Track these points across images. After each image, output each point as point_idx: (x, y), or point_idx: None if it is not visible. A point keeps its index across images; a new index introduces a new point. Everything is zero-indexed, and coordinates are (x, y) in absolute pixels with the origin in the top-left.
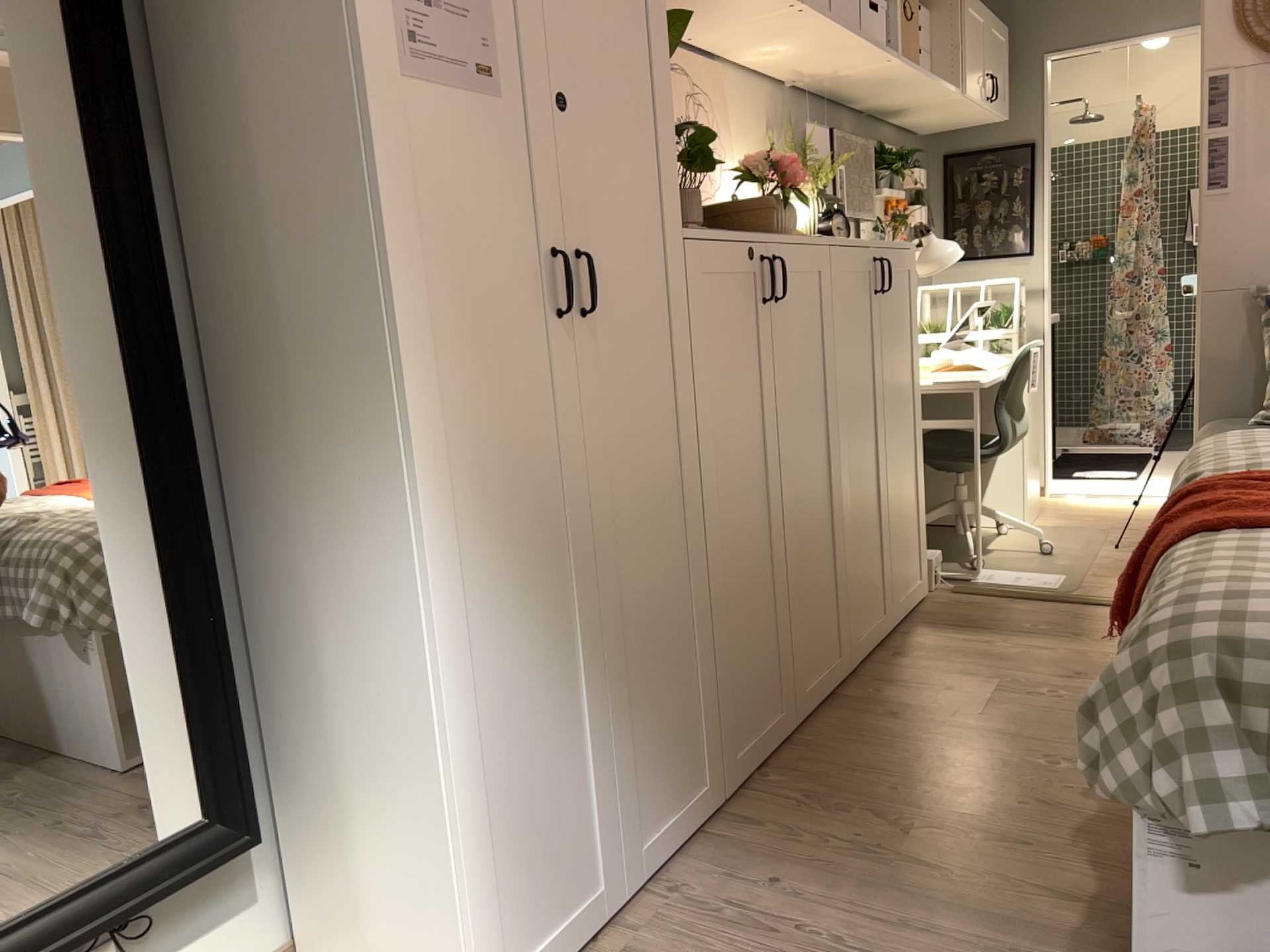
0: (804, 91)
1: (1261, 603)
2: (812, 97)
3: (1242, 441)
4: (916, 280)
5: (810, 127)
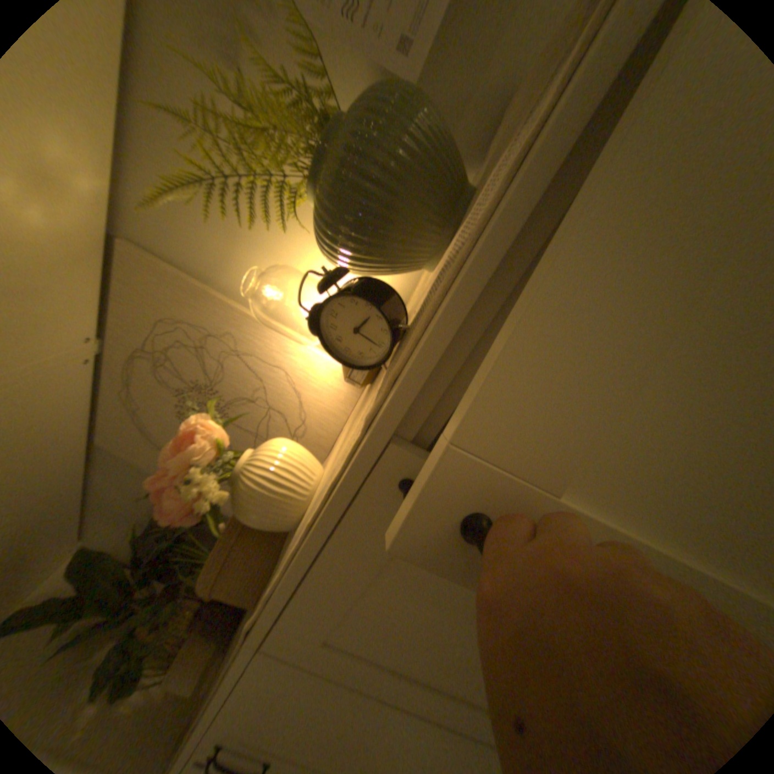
0: None
1: None
2: None
3: None
4: None
5: None
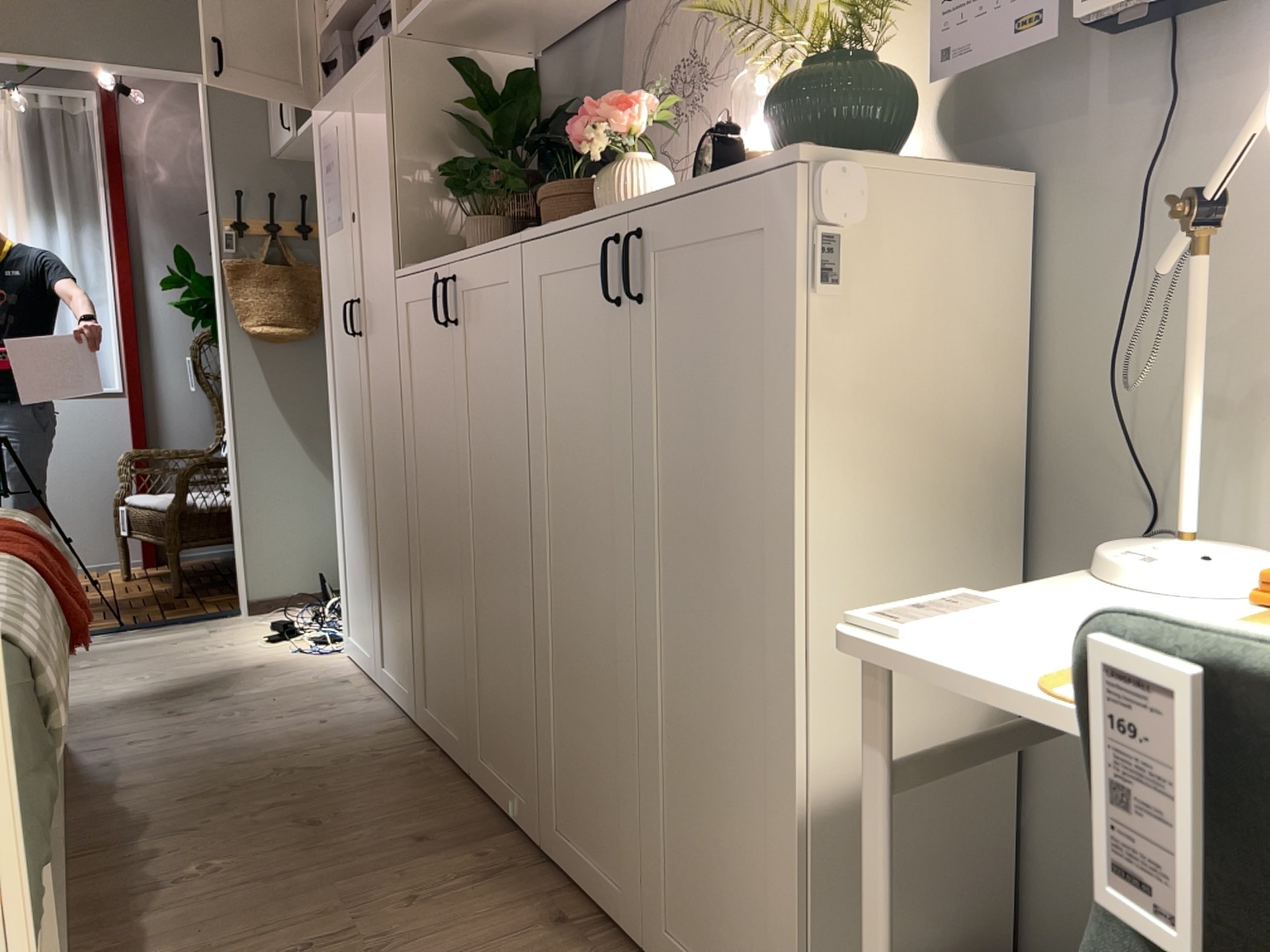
0: None
1: None
2: None
3: None
4: (796, 257)
5: None
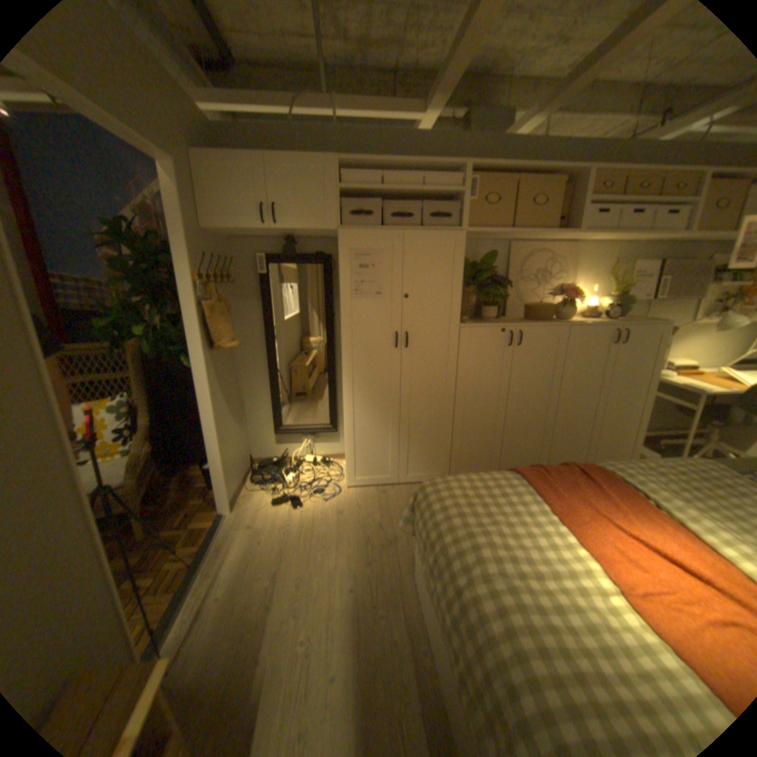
0: (656, 242)
1: (449, 484)
2: (667, 243)
3: (685, 464)
4: (668, 339)
5: (639, 263)
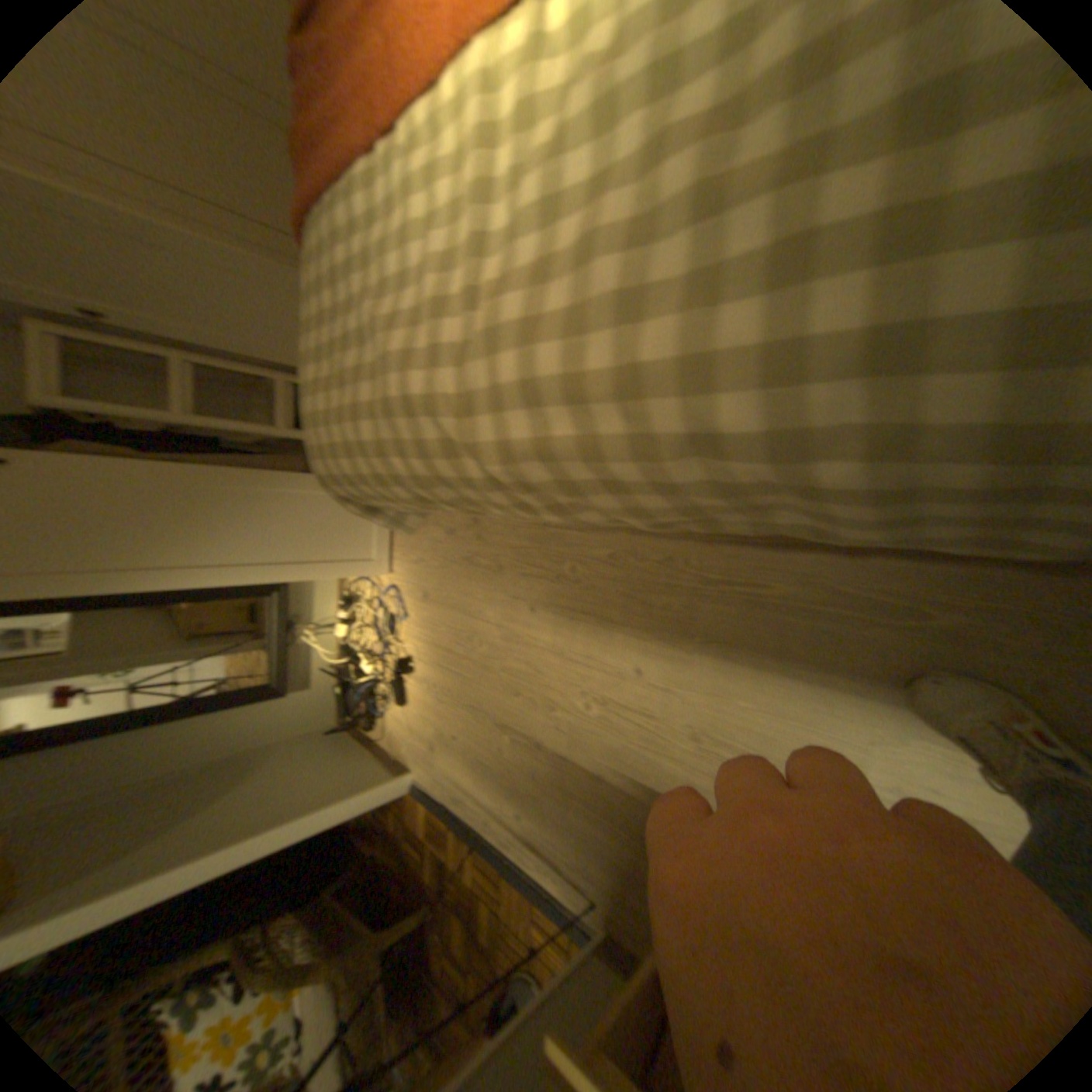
0: None
1: (309, 409)
2: None
3: None
4: None
5: None
